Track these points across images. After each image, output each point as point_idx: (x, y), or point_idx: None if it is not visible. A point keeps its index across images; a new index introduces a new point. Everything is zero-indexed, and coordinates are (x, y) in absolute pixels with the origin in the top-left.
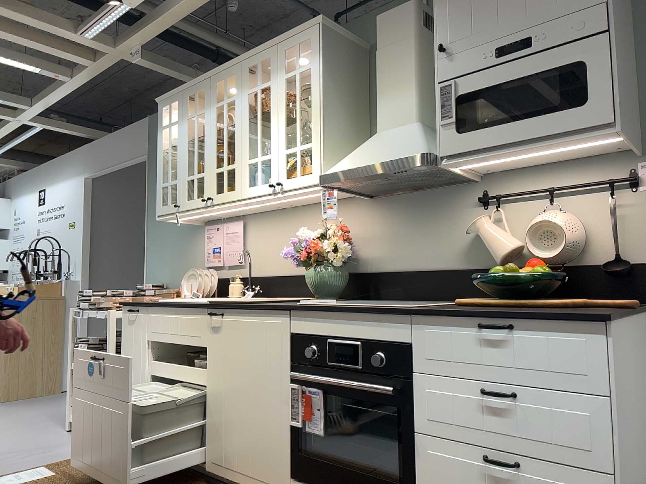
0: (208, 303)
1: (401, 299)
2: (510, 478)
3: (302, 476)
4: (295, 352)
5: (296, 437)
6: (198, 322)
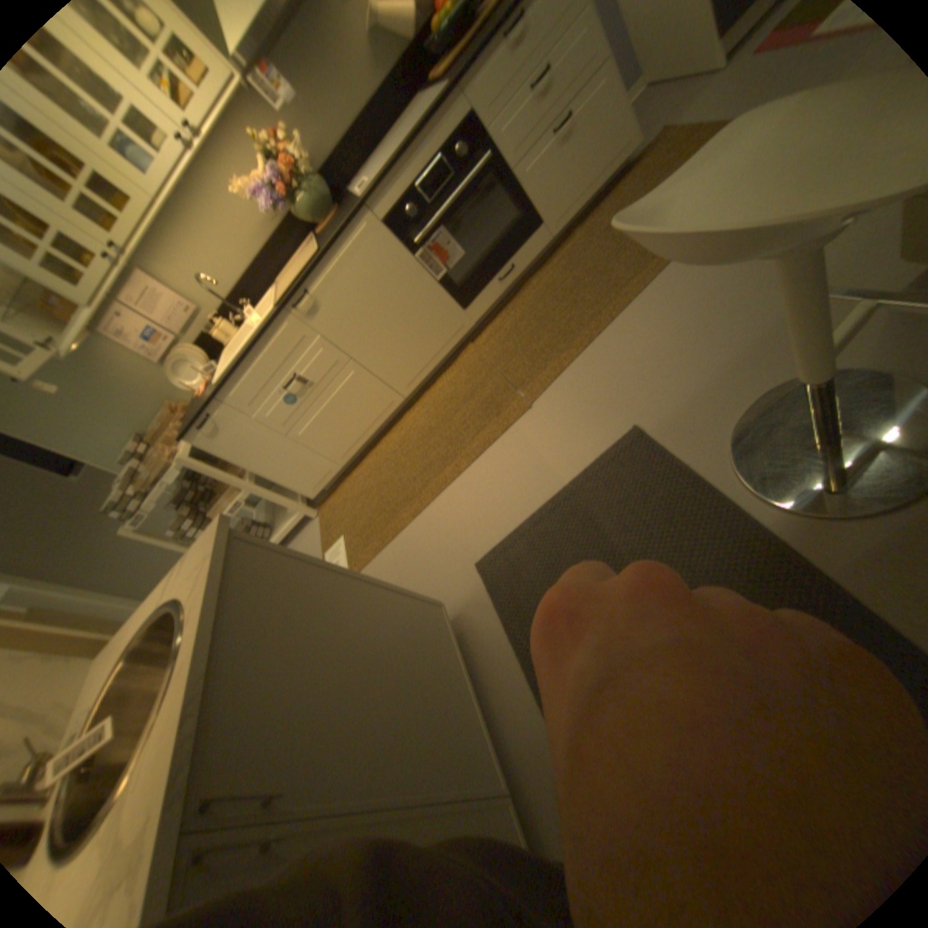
0: (276, 305)
1: (365, 158)
2: (571, 123)
3: (471, 295)
4: (399, 226)
5: (448, 280)
6: (289, 326)
